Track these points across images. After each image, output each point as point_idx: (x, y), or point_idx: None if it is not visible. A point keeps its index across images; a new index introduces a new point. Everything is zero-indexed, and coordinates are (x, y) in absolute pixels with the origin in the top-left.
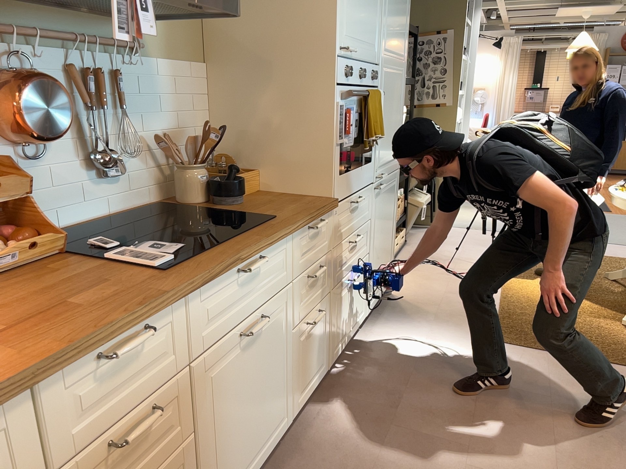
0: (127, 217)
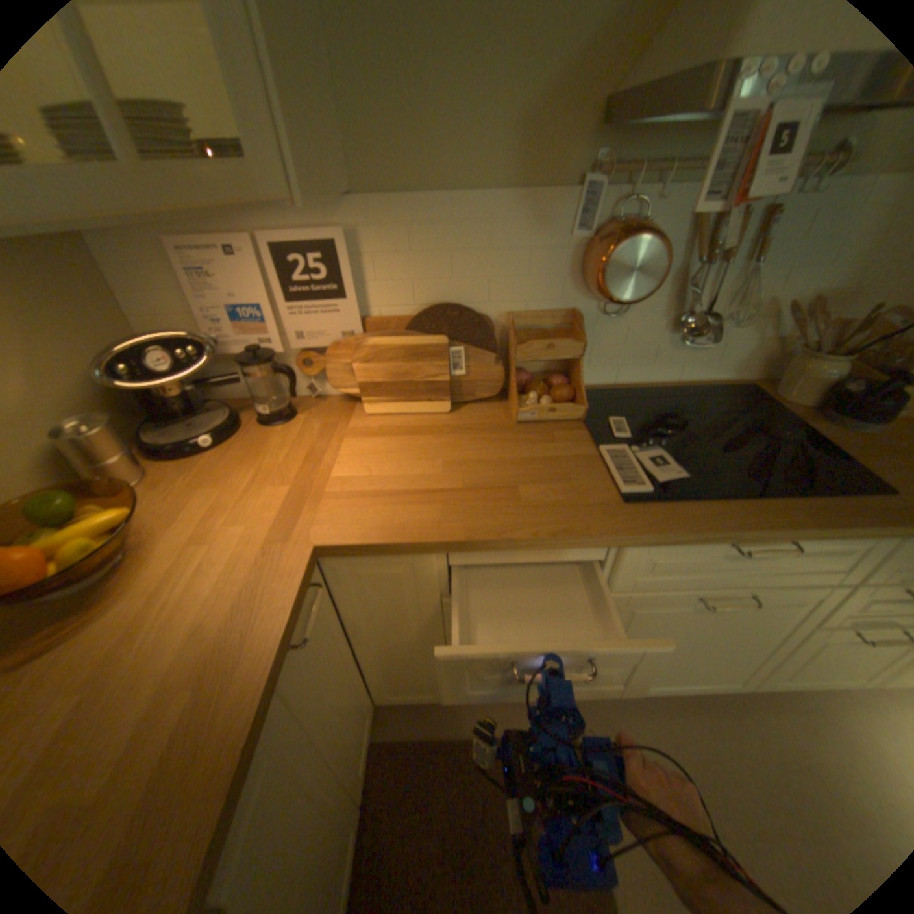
0: (690, 391)
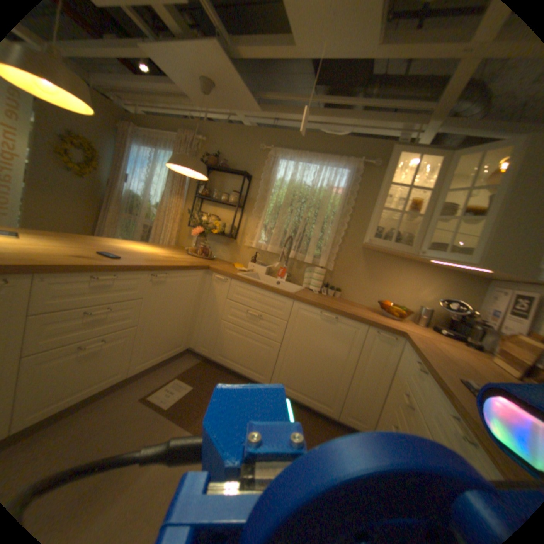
0: None
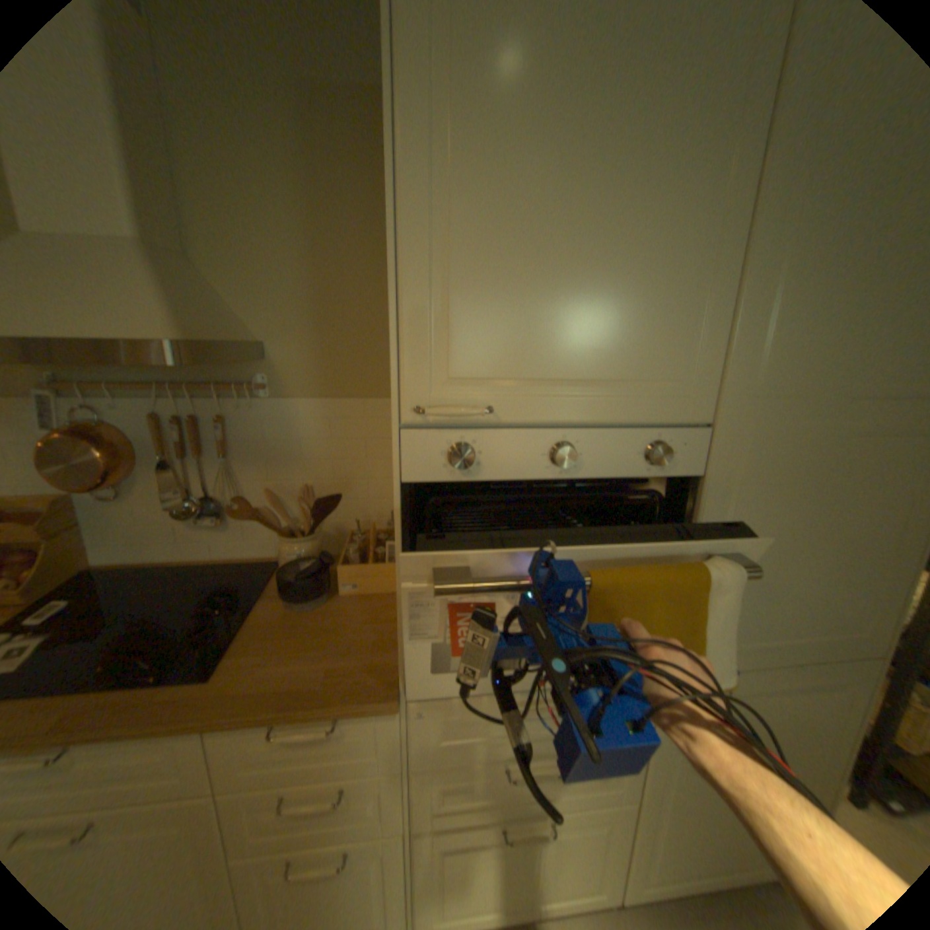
0: (215, 569)
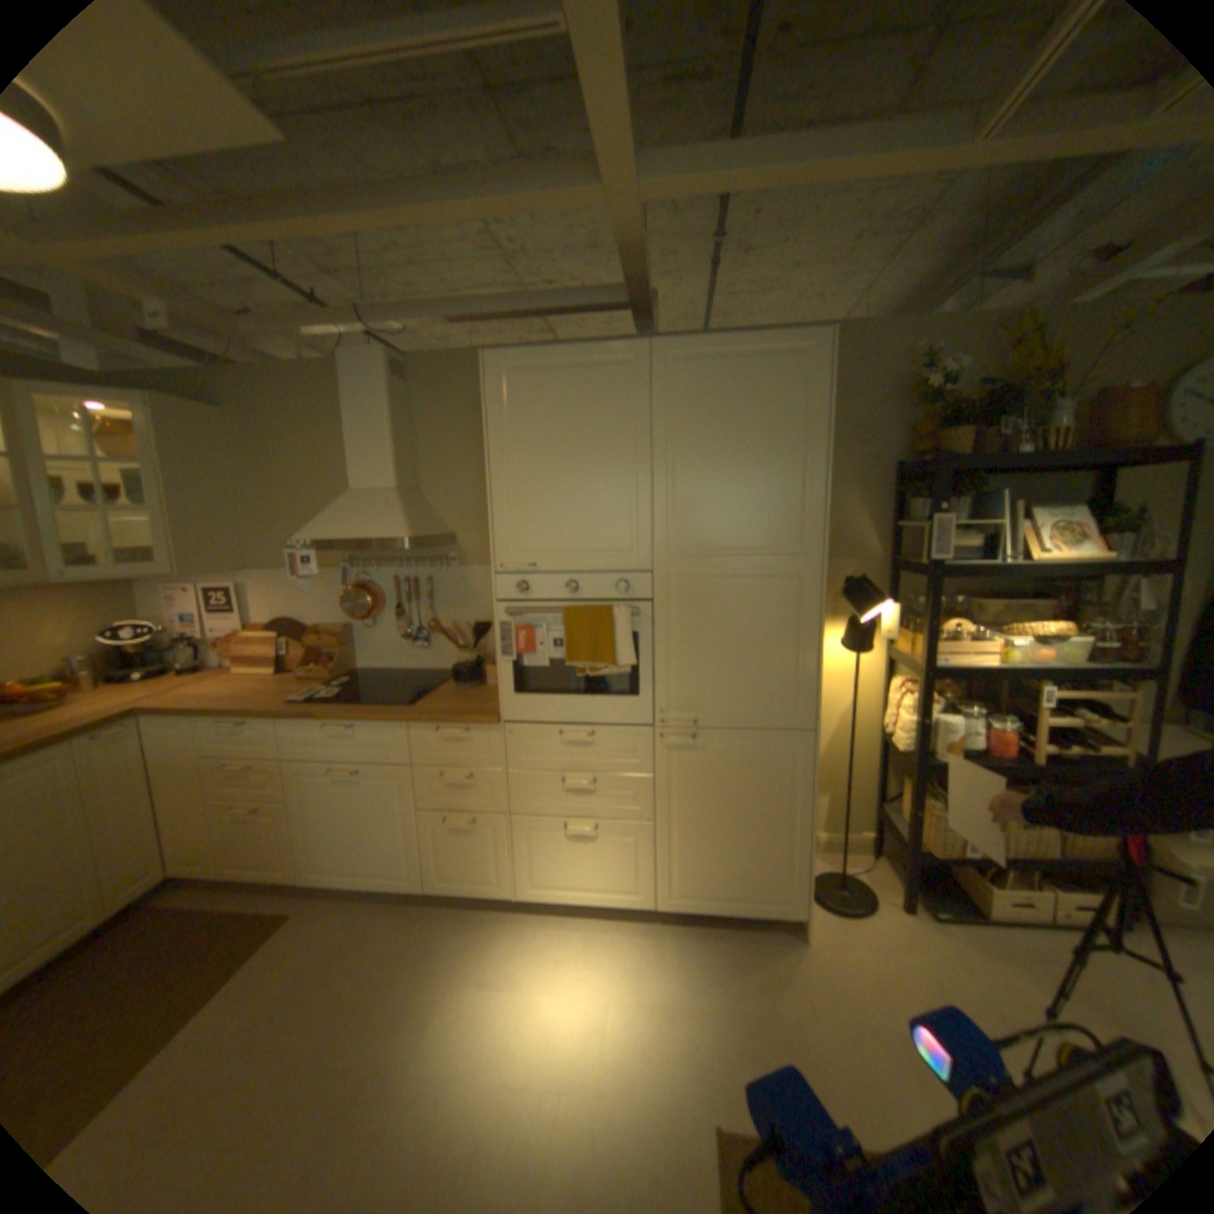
0: (422, 674)
